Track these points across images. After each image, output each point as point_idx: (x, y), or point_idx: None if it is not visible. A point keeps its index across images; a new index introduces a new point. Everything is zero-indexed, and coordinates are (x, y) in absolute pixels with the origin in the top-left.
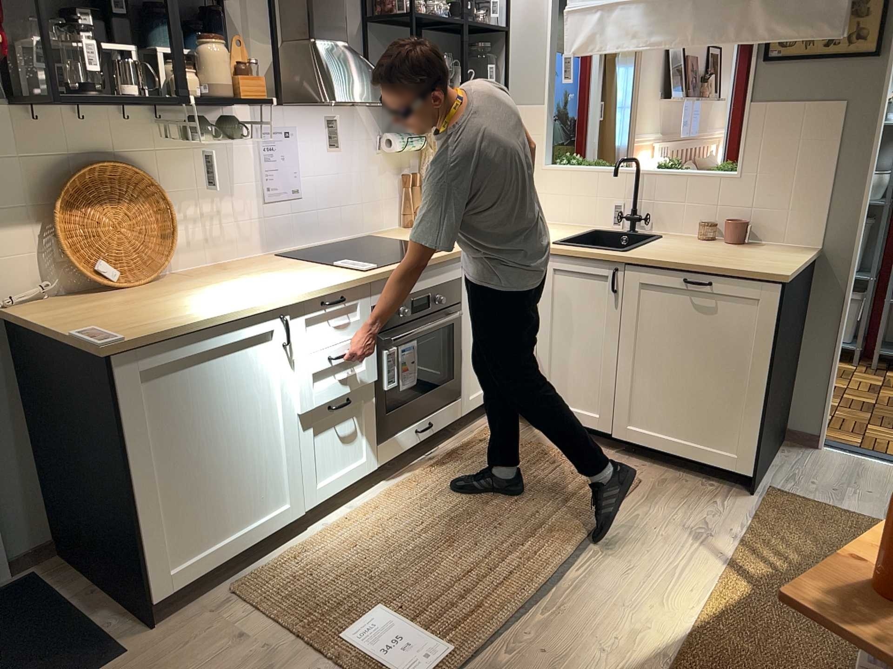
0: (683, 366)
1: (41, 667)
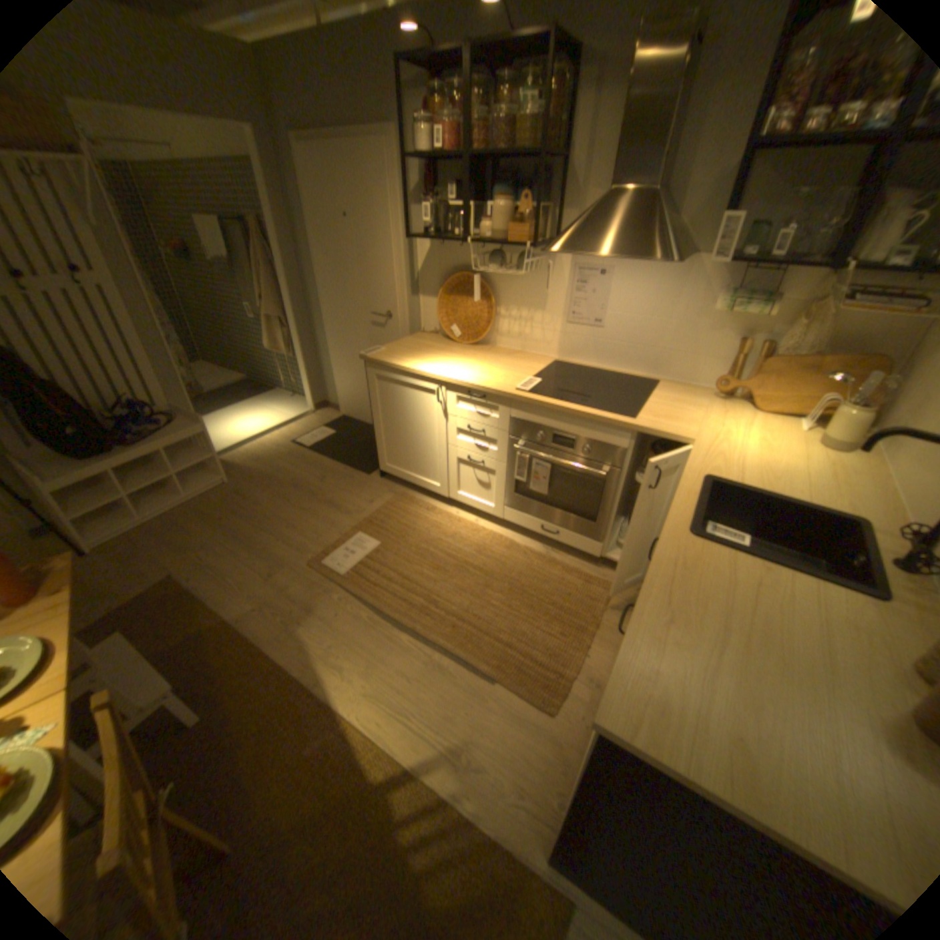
0: None
1: (365, 459)
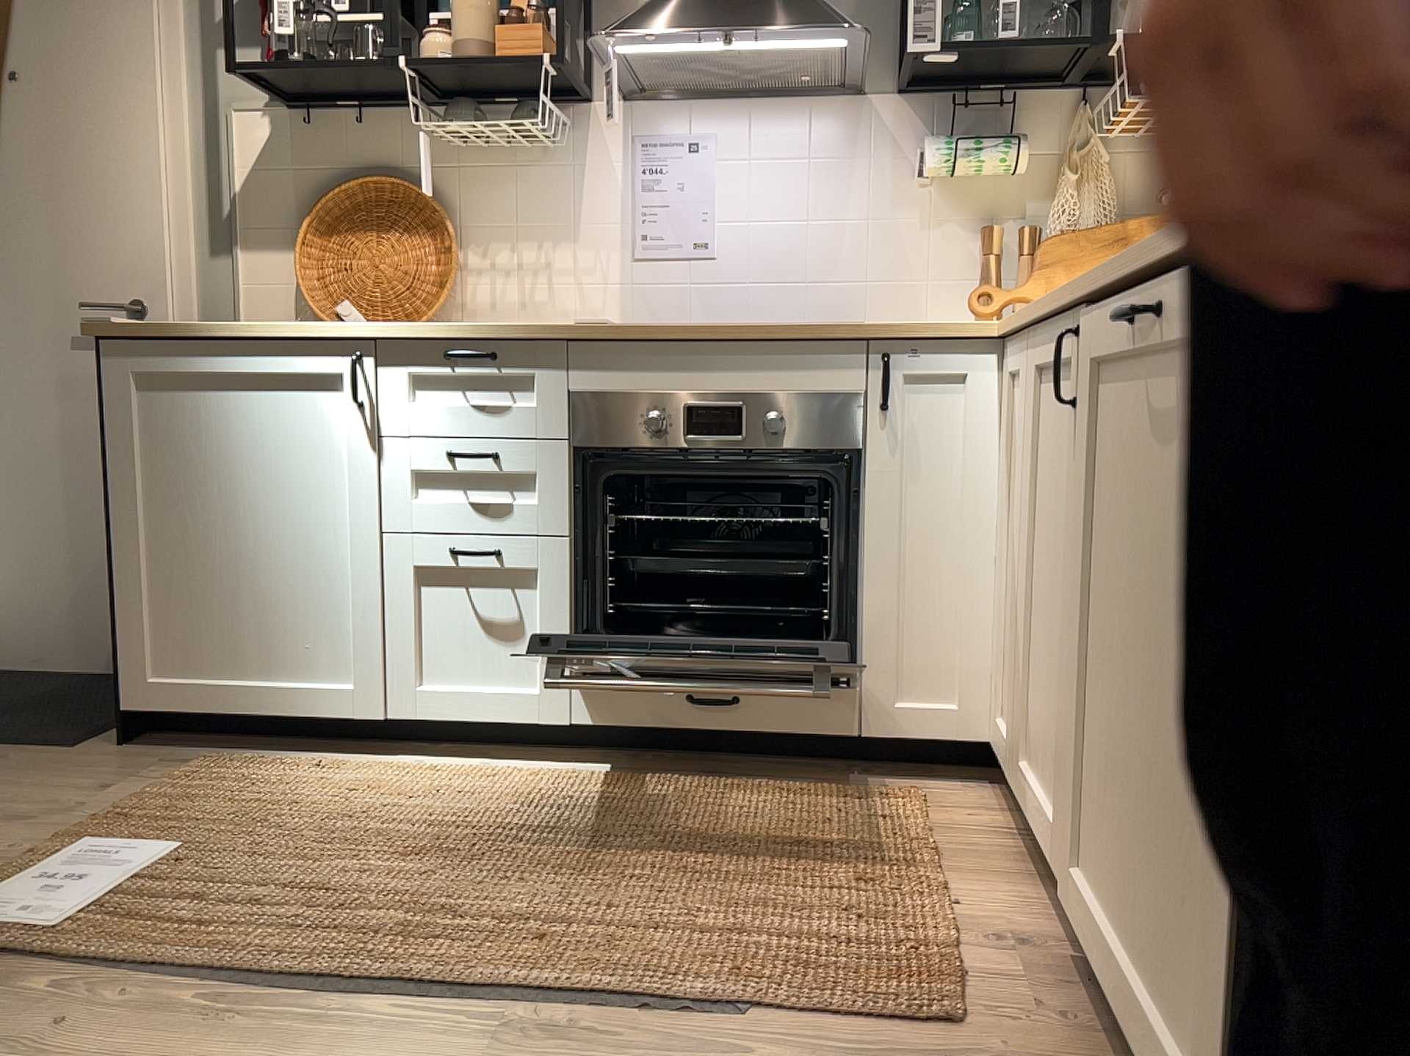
0: (1153, 663)
1: (42, 724)
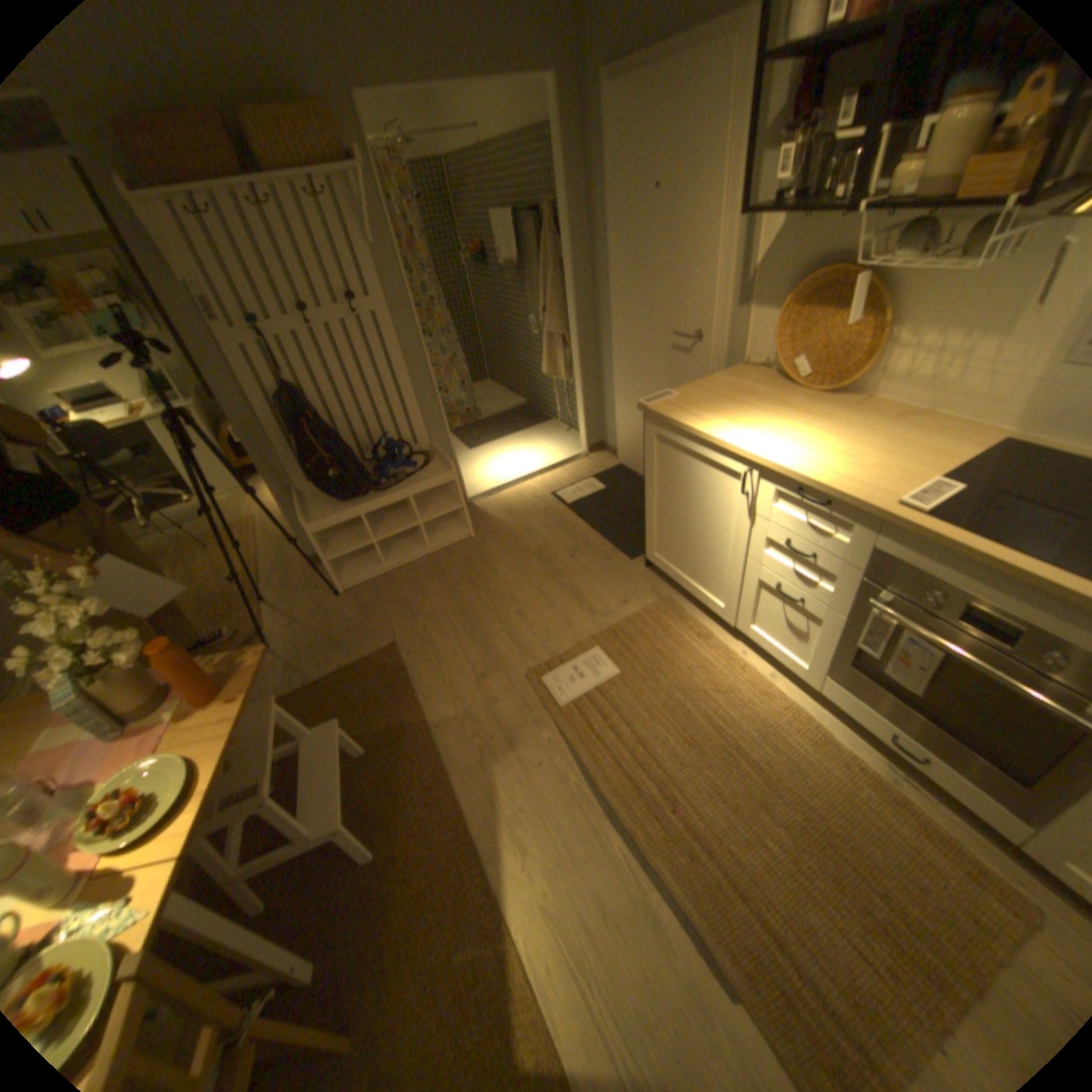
0: None
1: (631, 534)
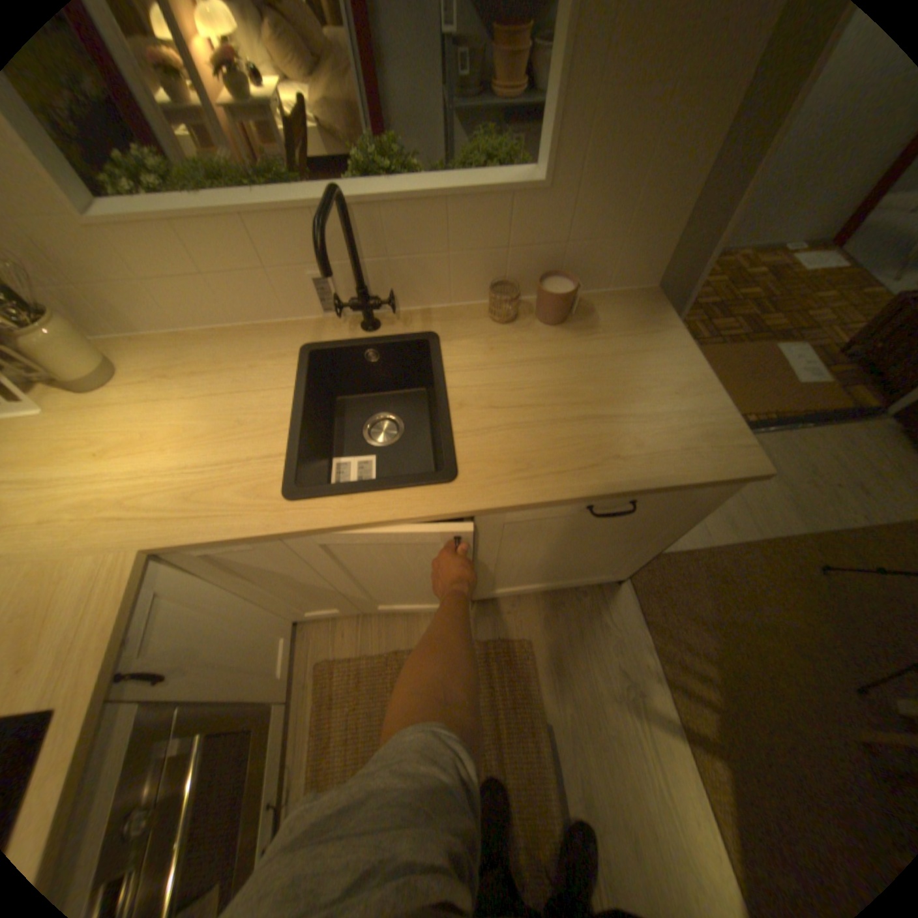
0: (559, 556)
1: None
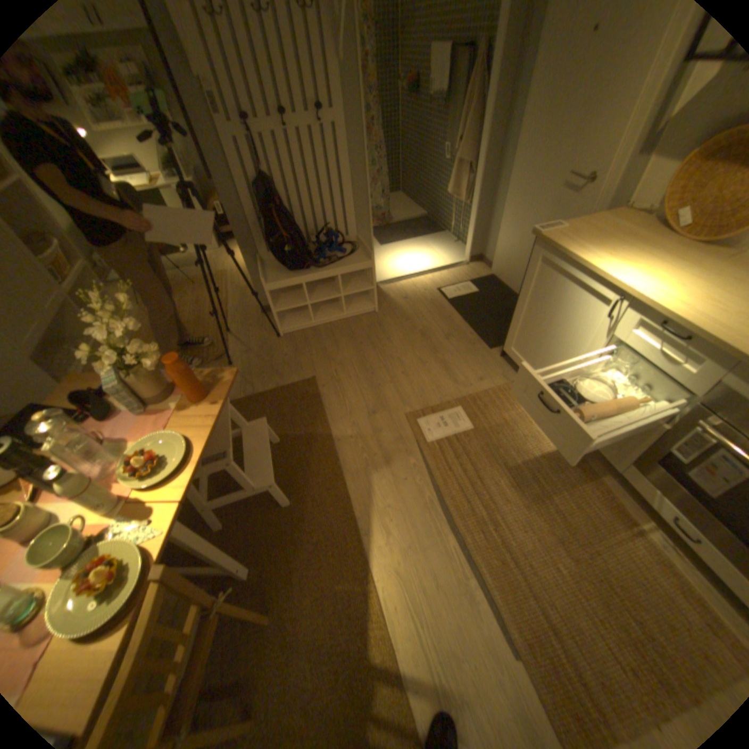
0: None
1: (494, 329)
